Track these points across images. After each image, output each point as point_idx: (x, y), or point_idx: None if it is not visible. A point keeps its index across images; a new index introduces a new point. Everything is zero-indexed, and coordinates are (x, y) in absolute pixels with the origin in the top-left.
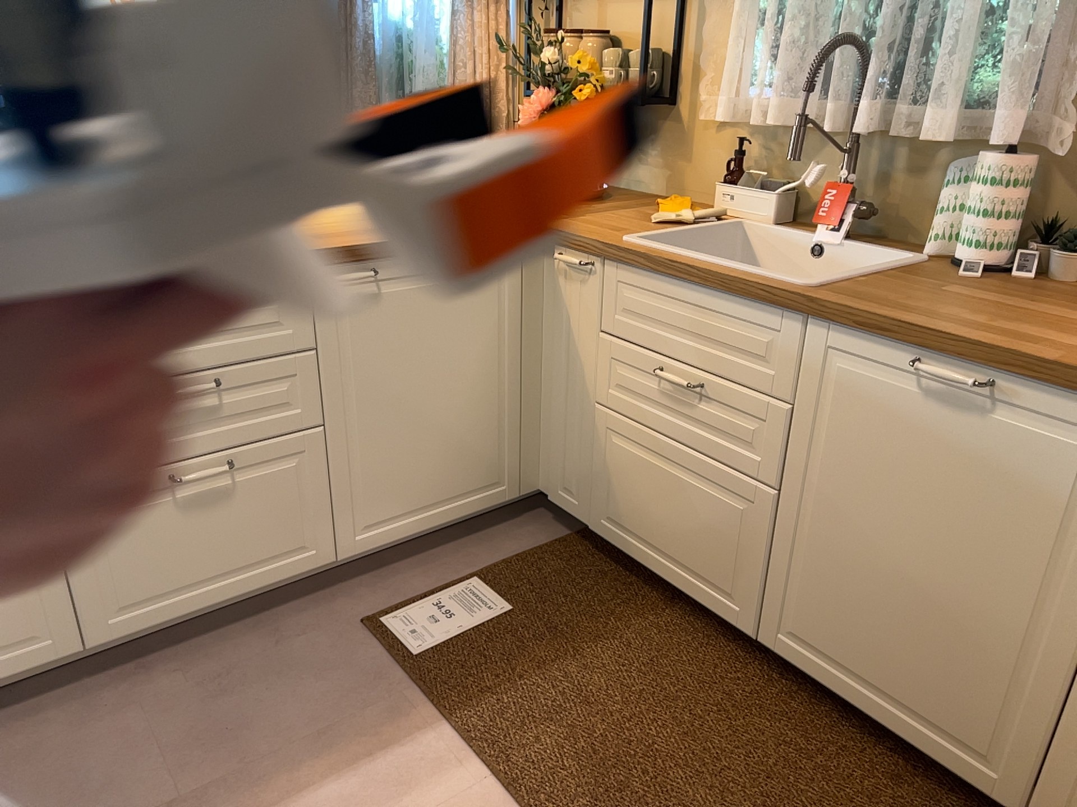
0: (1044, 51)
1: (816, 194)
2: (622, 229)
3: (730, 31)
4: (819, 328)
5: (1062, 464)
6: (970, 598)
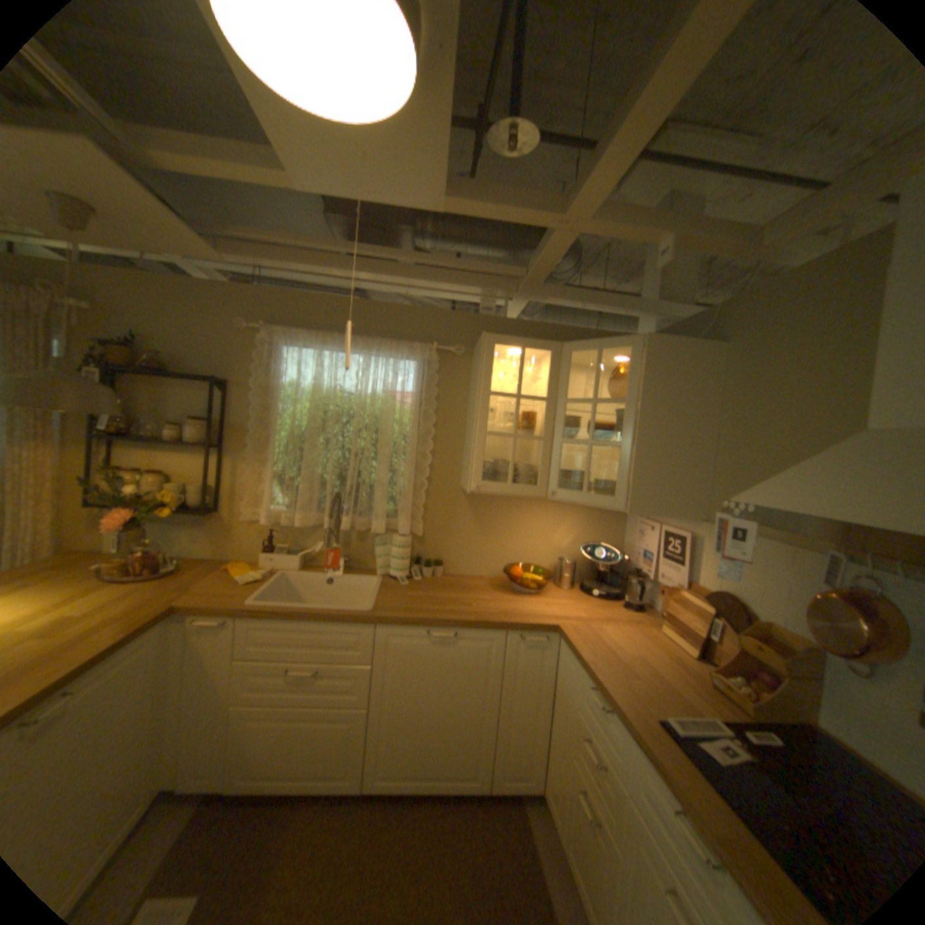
0: (409, 500)
1: (314, 552)
2: (231, 596)
3: (256, 478)
4: (382, 629)
5: (482, 655)
6: (460, 718)
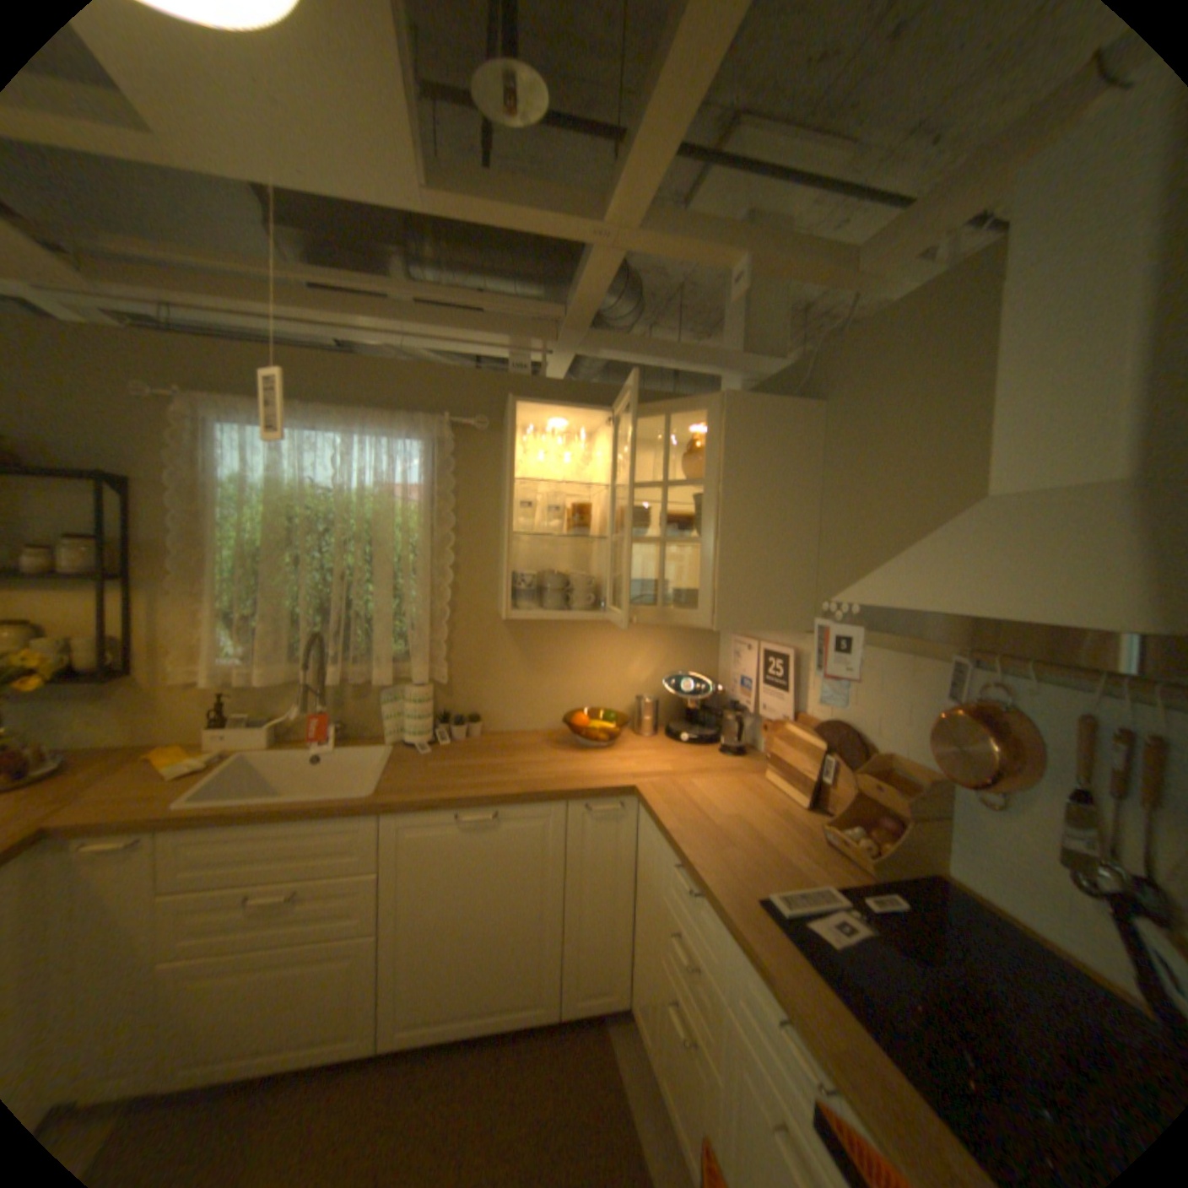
0: (426, 635)
1: (292, 719)
2: (152, 798)
3: (191, 620)
4: (389, 819)
5: (534, 837)
6: (510, 925)
